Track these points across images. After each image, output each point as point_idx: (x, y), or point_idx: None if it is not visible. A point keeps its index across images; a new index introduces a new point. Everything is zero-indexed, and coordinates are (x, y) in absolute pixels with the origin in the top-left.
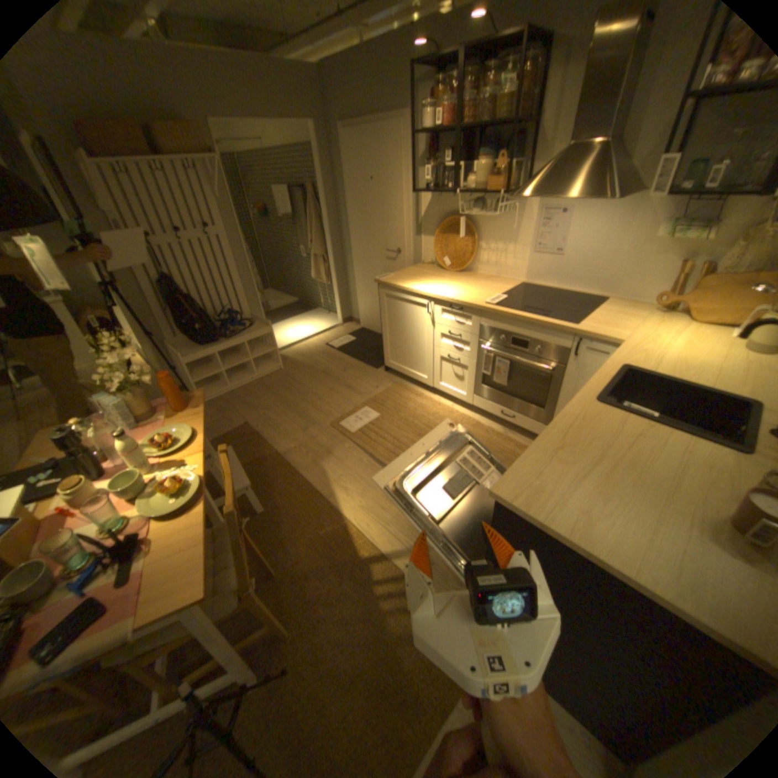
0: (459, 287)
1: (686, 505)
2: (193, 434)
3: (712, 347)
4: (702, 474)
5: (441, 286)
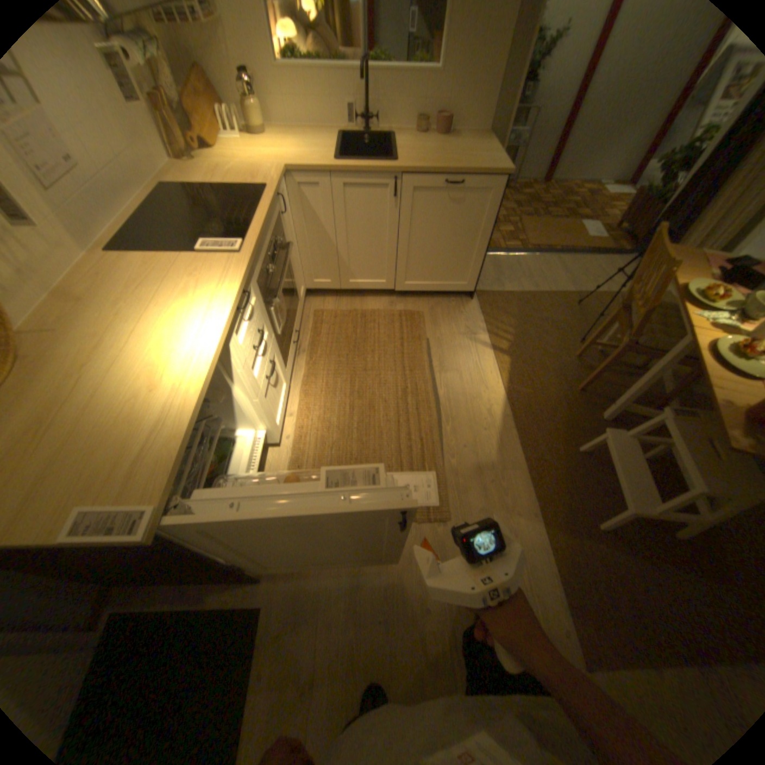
0: (159, 307)
1: (445, 143)
2: (711, 354)
3: (263, 144)
4: (420, 142)
5: (161, 335)
